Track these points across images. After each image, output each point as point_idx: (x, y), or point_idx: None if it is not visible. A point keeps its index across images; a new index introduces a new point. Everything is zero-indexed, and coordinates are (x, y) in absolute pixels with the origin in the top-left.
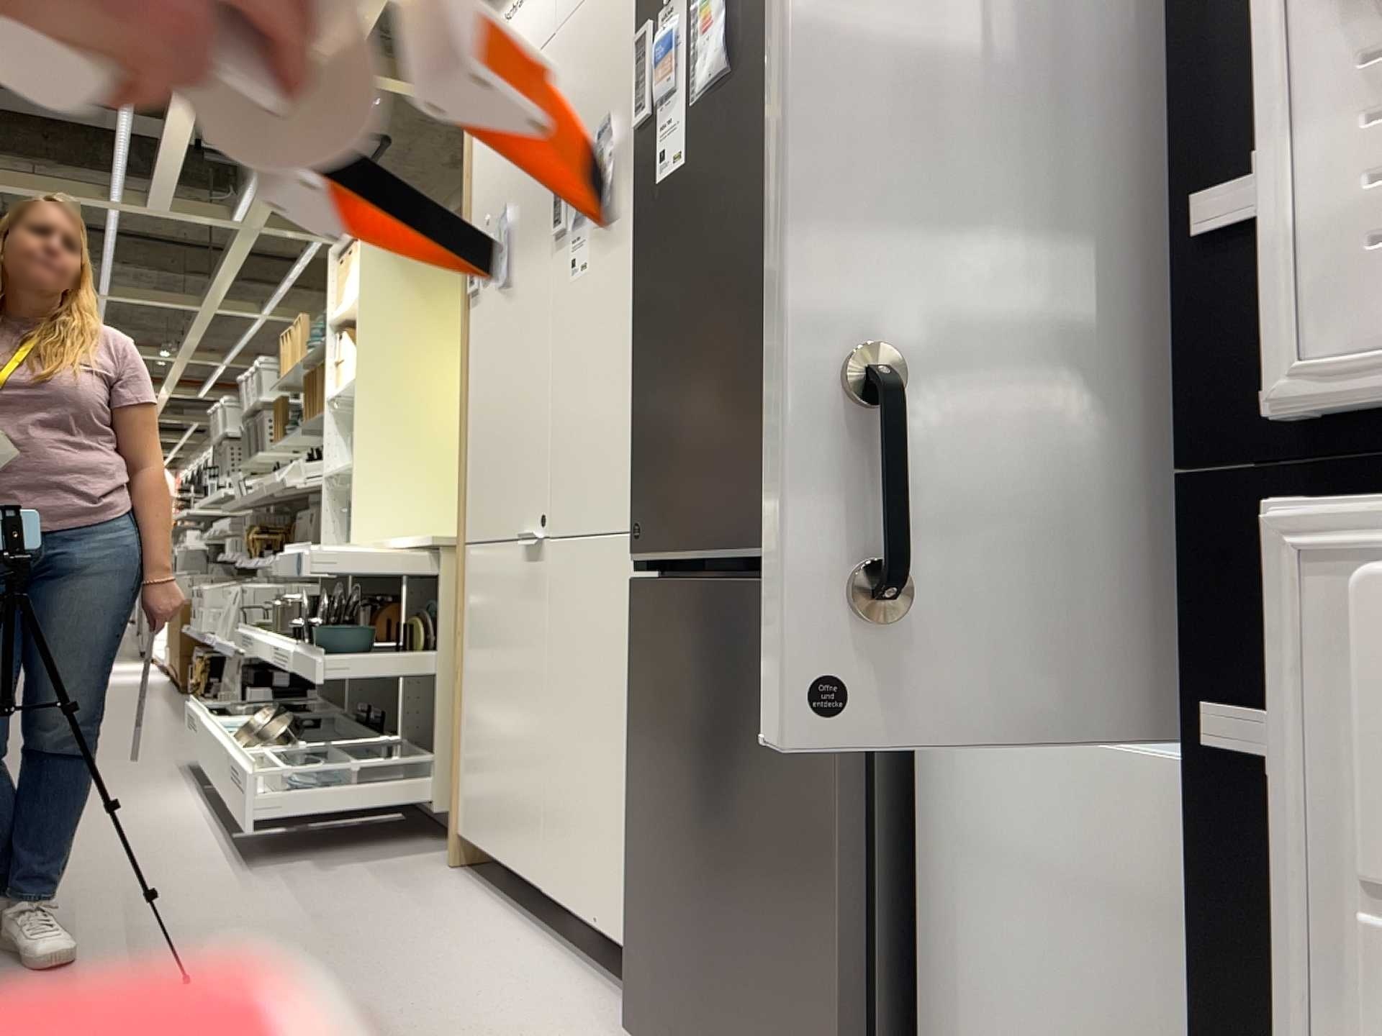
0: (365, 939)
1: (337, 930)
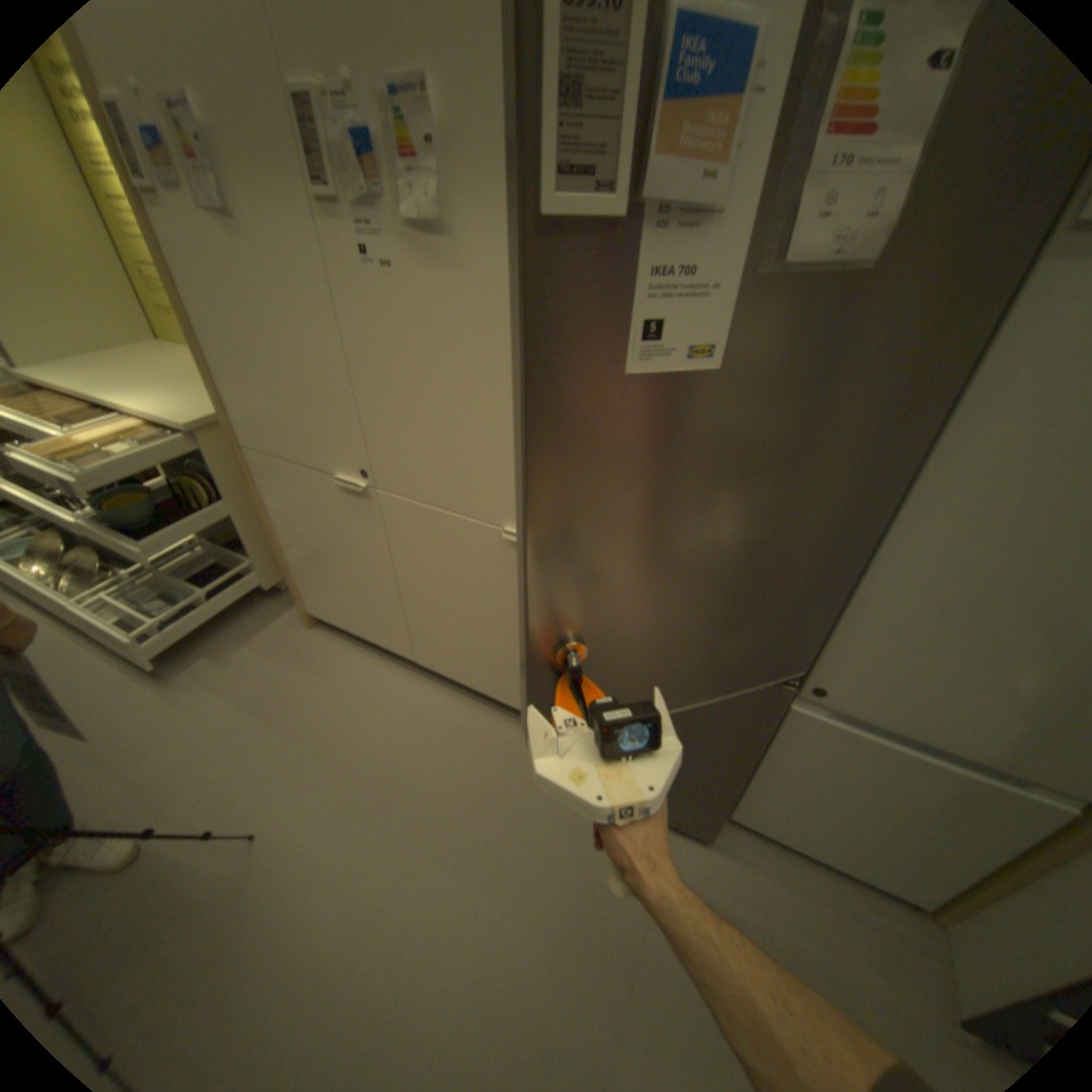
0: (321, 727)
1: (295, 726)
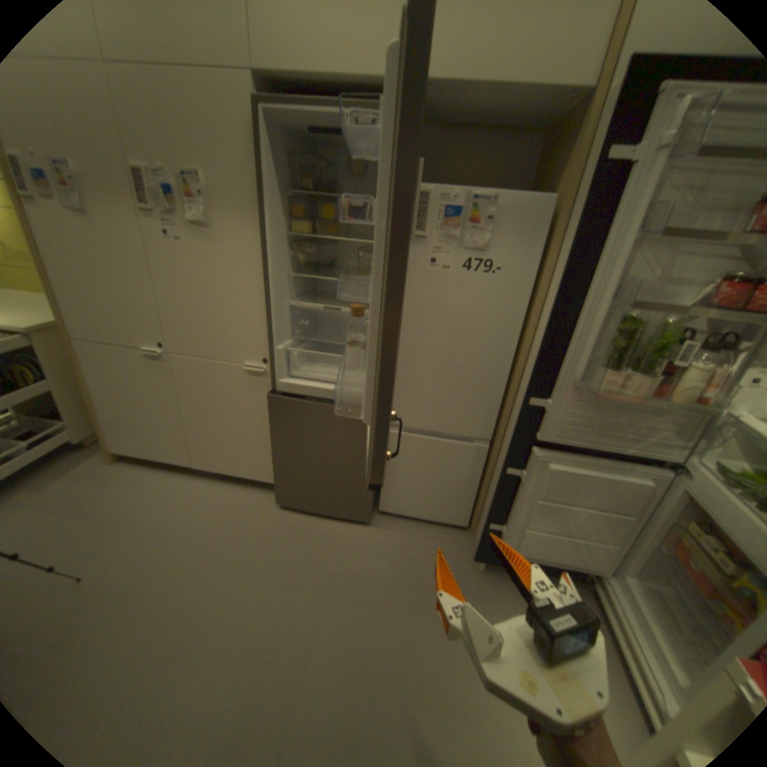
0: (126, 514)
1: (106, 517)
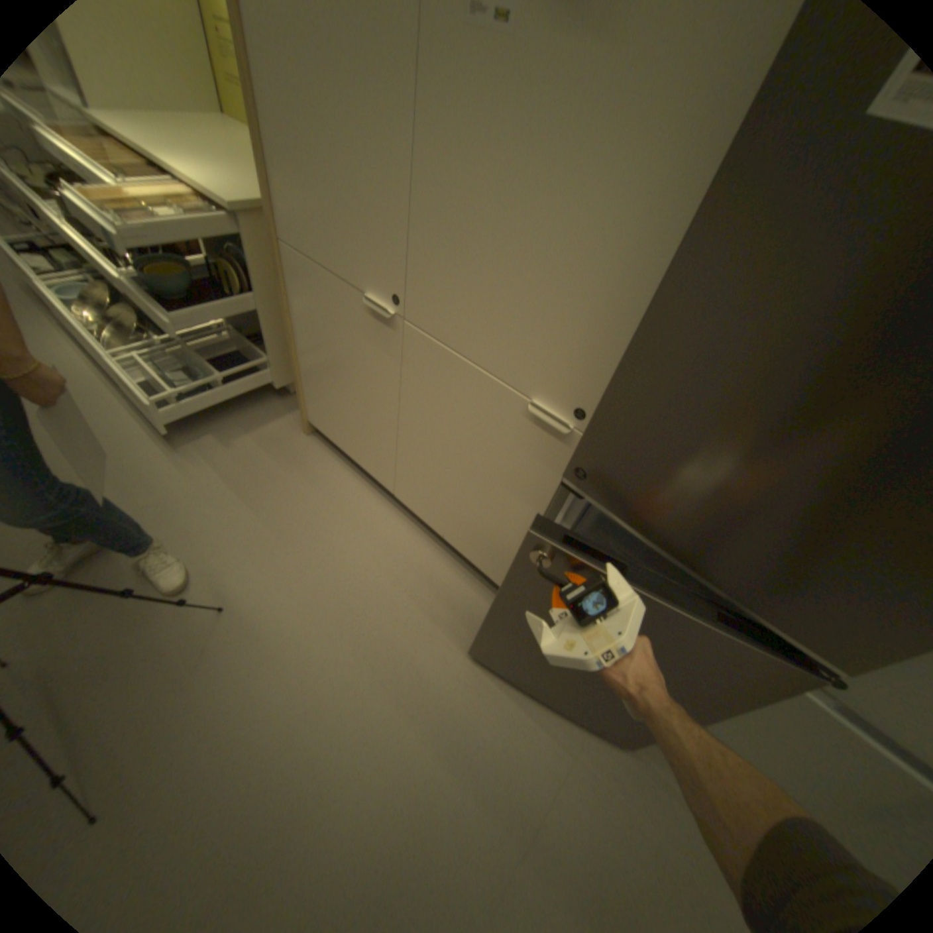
0: (300, 529)
1: (278, 521)
